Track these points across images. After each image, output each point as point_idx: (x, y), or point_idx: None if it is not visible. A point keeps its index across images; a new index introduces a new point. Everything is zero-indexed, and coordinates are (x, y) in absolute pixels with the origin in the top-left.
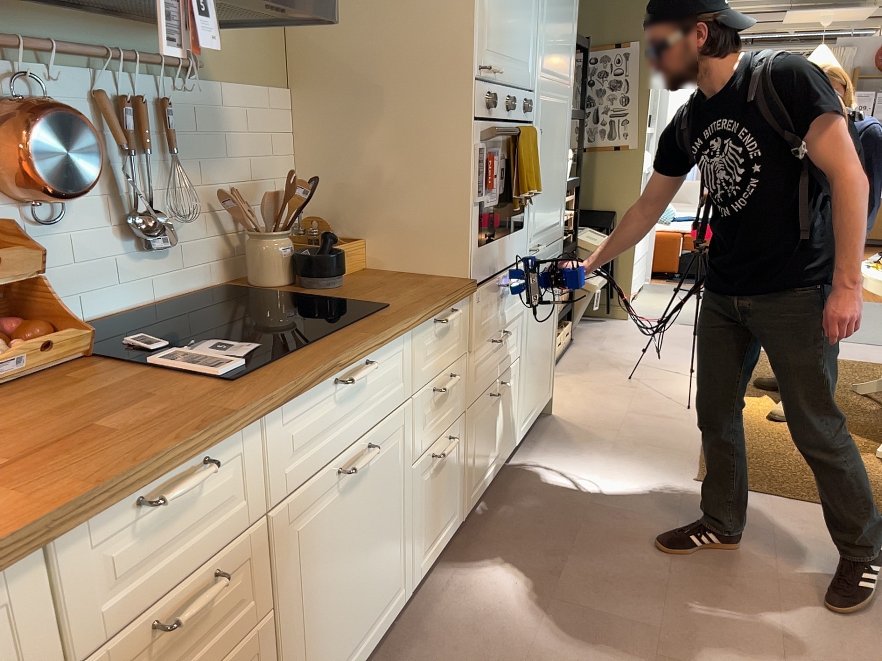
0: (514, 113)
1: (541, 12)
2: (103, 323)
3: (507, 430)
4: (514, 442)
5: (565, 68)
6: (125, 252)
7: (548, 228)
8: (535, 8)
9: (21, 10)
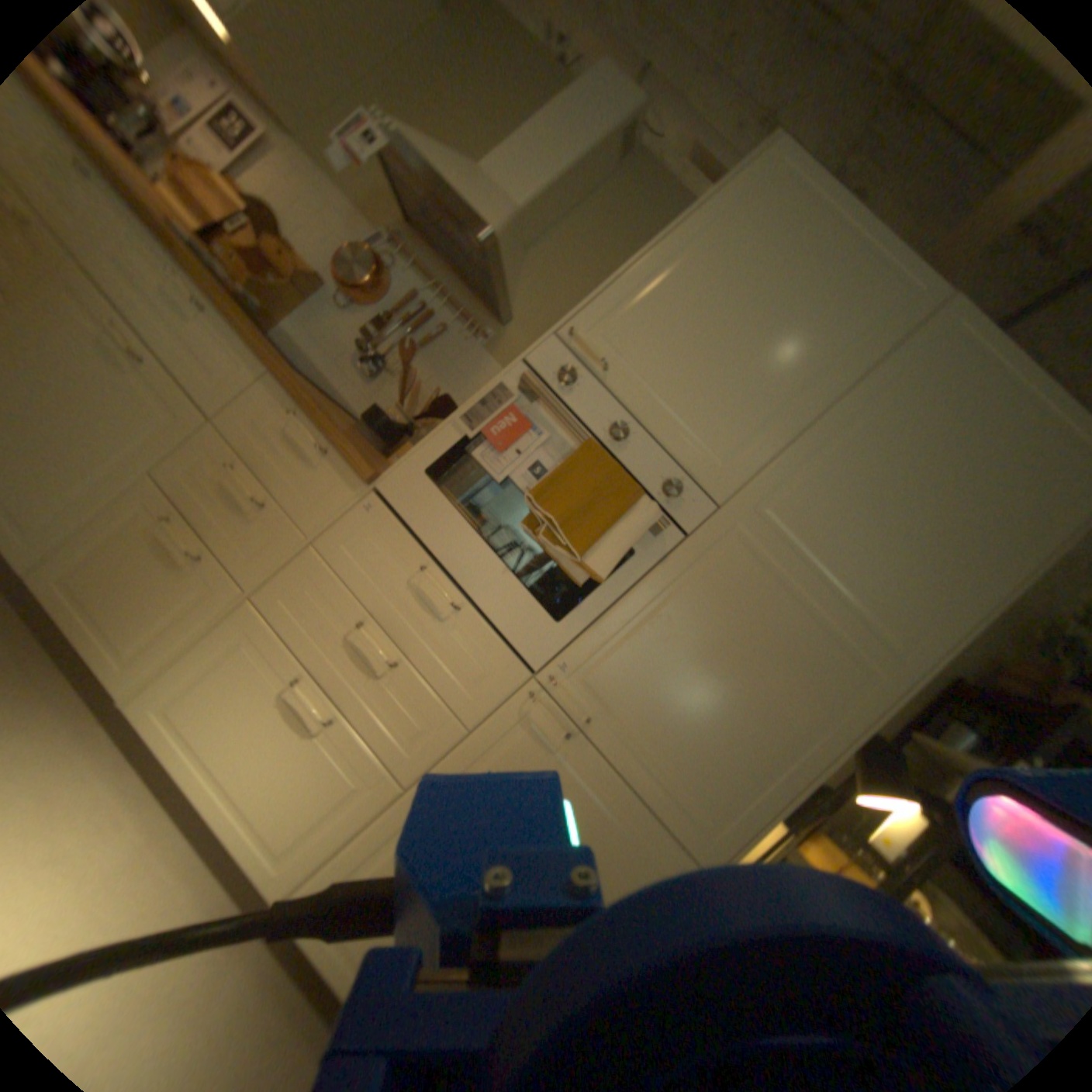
0: (629, 454)
1: (812, 436)
2: (304, 367)
3: (281, 830)
4: (276, 895)
5: (897, 609)
6: (349, 358)
7: (656, 762)
8: (793, 418)
9: (419, 249)
